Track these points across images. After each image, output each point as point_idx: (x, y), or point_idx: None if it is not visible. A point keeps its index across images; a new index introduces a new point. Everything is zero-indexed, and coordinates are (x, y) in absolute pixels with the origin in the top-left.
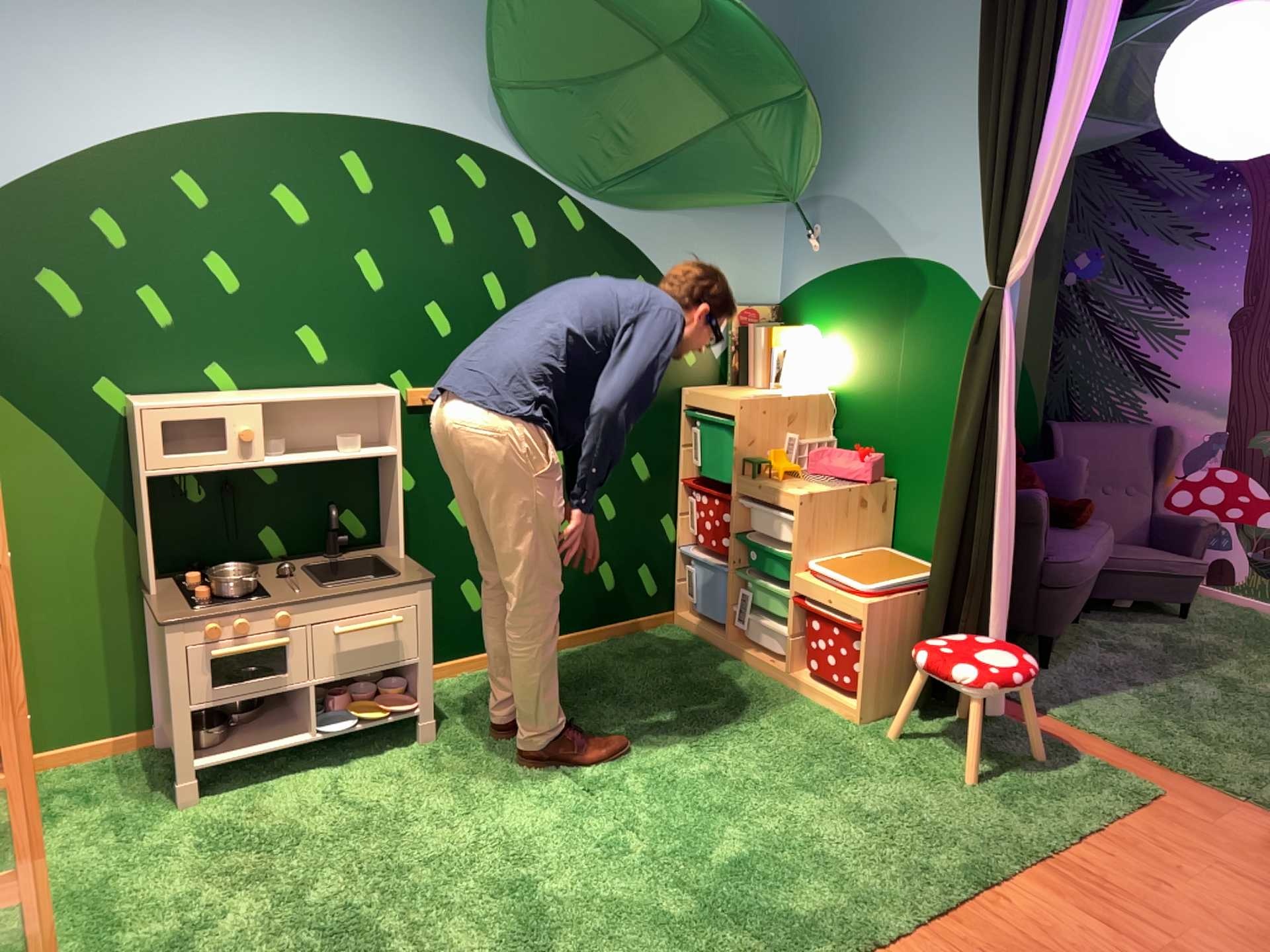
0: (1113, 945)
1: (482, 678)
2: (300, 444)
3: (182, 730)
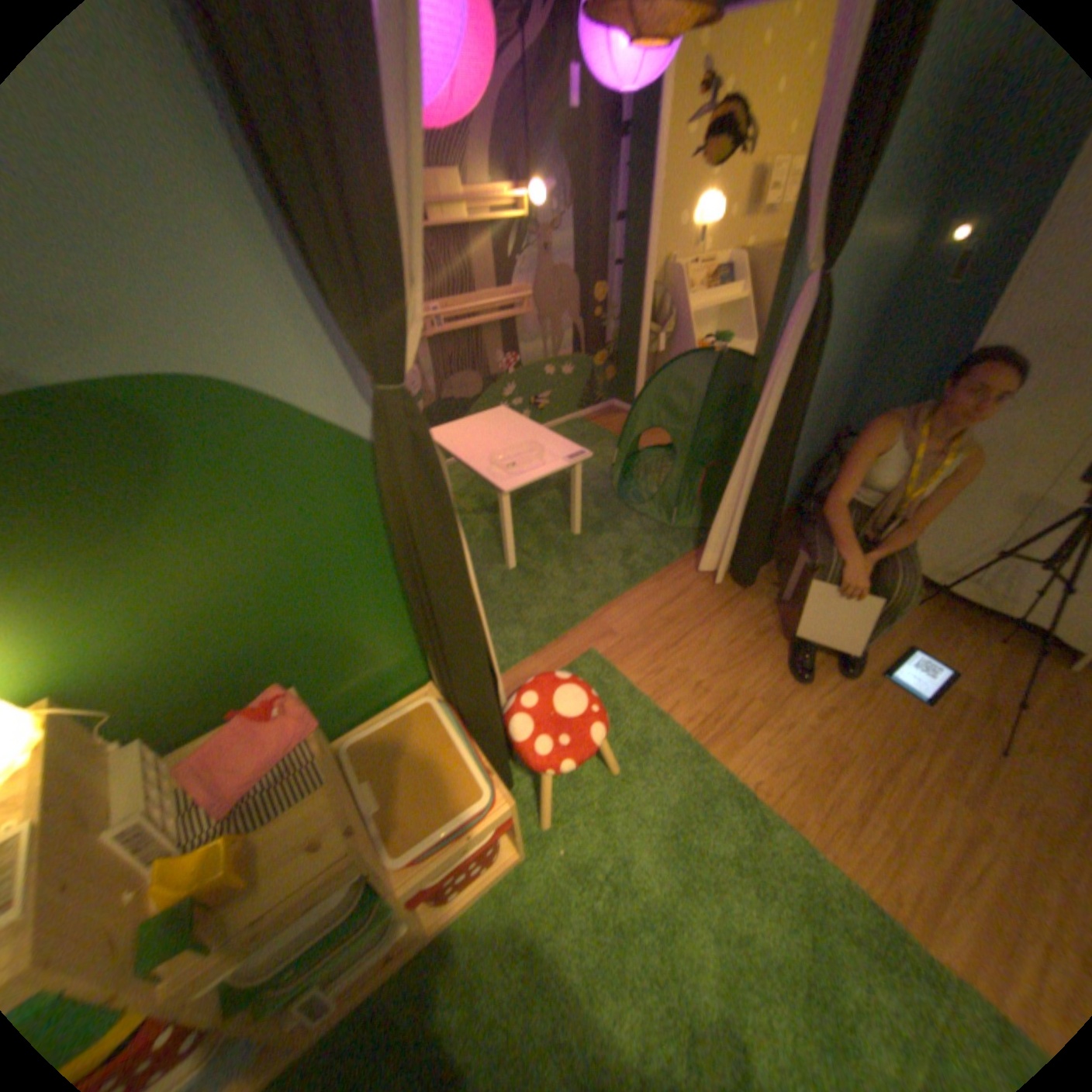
0: (774, 732)
1: None
2: None
3: None
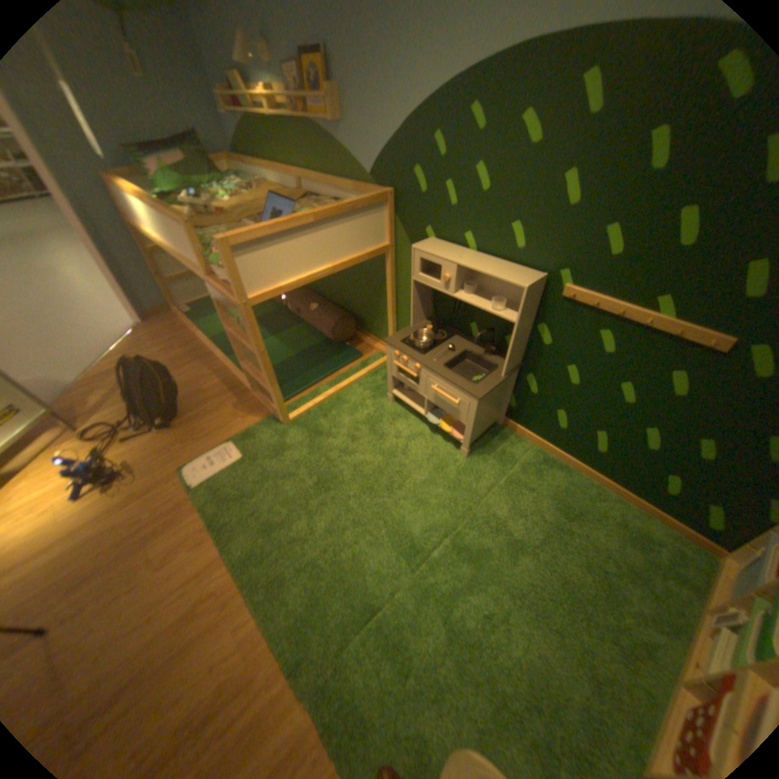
0: None
1: (541, 458)
2: (491, 292)
3: (388, 379)
